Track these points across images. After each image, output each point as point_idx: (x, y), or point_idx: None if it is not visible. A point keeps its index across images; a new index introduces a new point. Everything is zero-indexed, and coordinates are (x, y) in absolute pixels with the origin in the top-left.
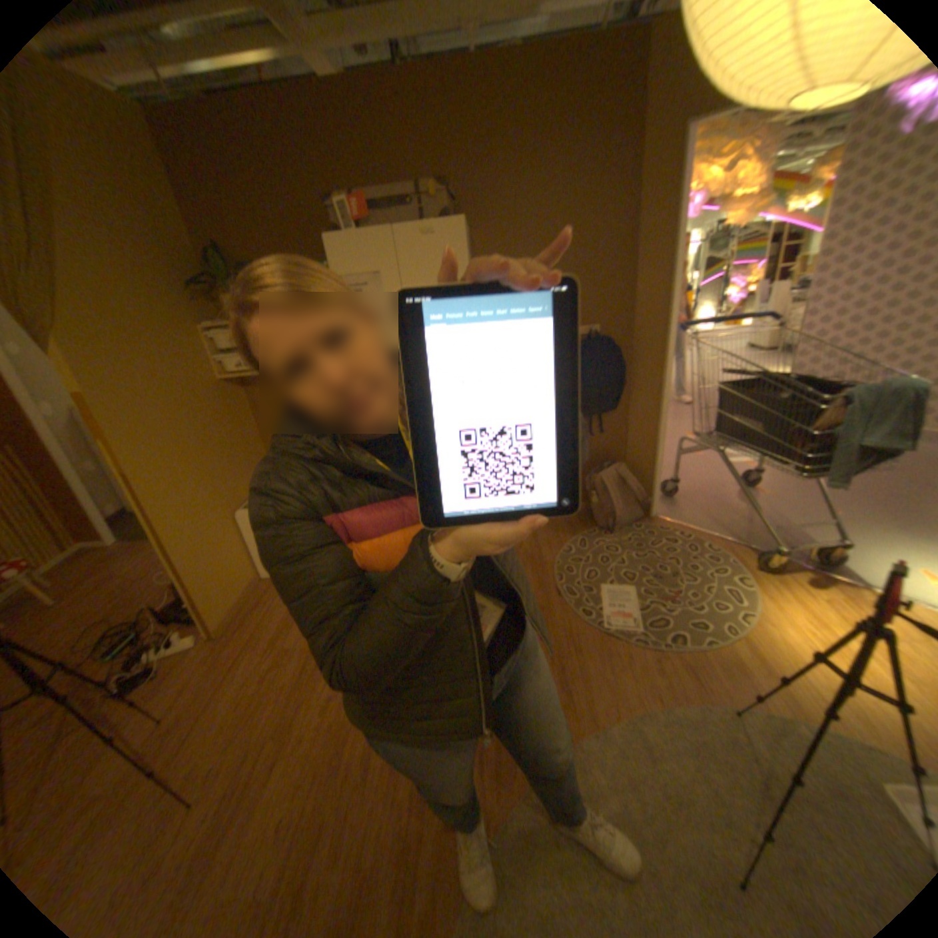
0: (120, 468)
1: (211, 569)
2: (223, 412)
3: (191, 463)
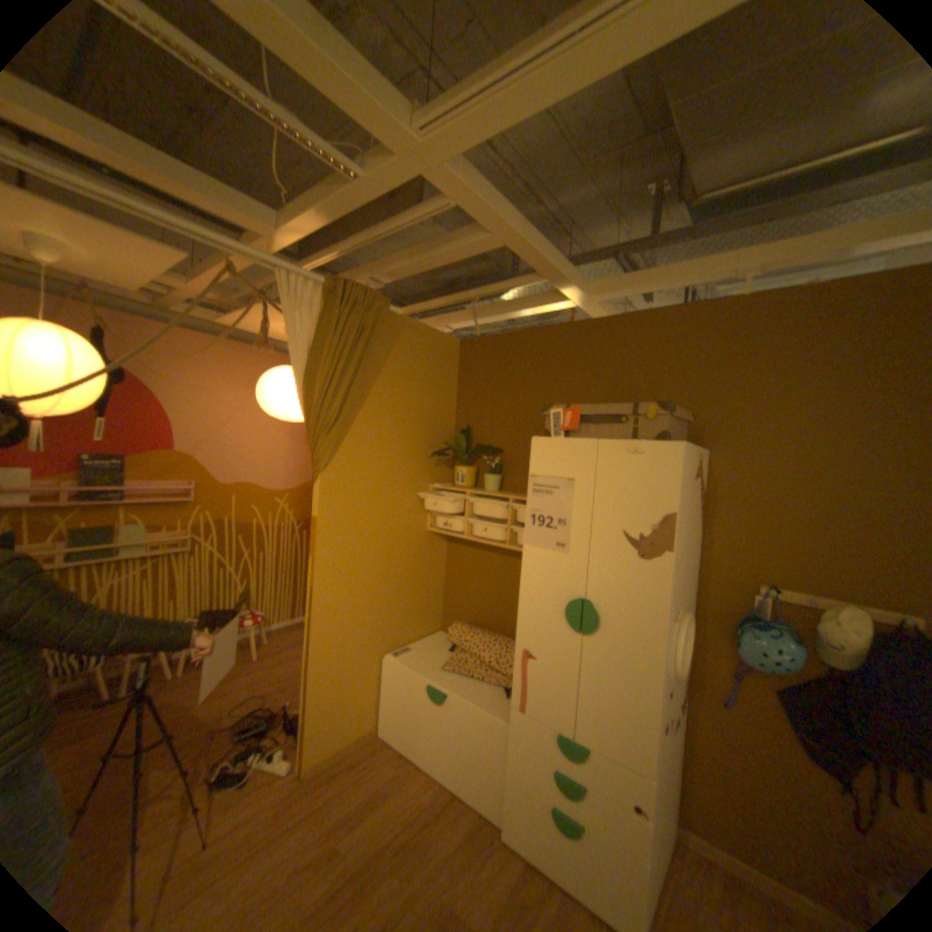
0: (314, 581)
1: (339, 702)
2: (421, 558)
3: (371, 595)
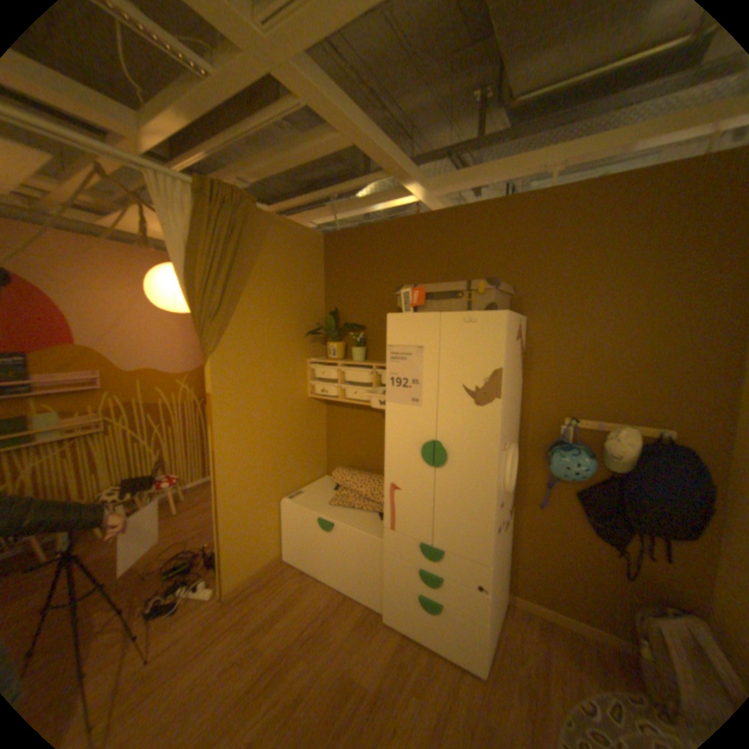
0: (214, 447)
1: (247, 539)
2: (305, 420)
3: (265, 453)
